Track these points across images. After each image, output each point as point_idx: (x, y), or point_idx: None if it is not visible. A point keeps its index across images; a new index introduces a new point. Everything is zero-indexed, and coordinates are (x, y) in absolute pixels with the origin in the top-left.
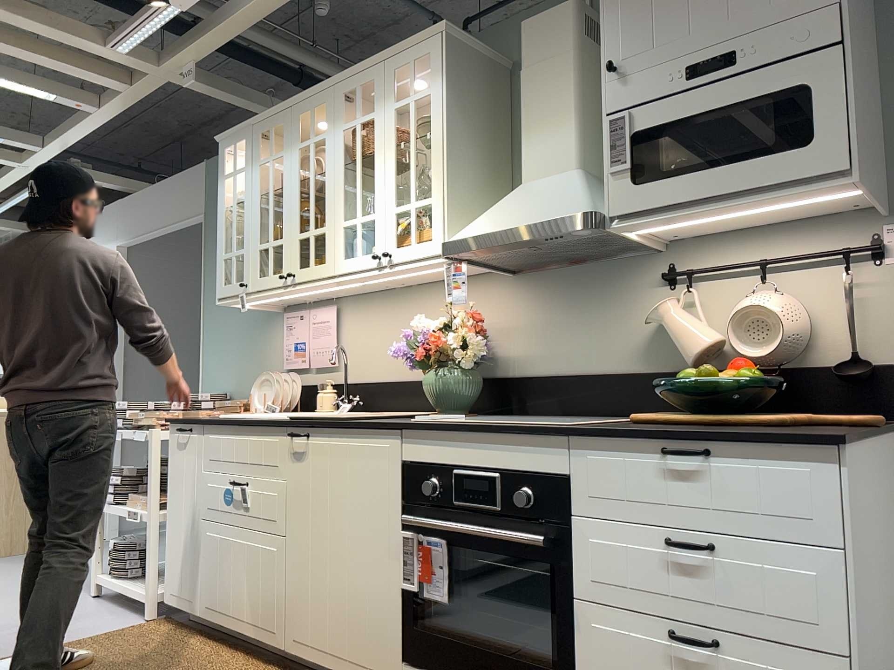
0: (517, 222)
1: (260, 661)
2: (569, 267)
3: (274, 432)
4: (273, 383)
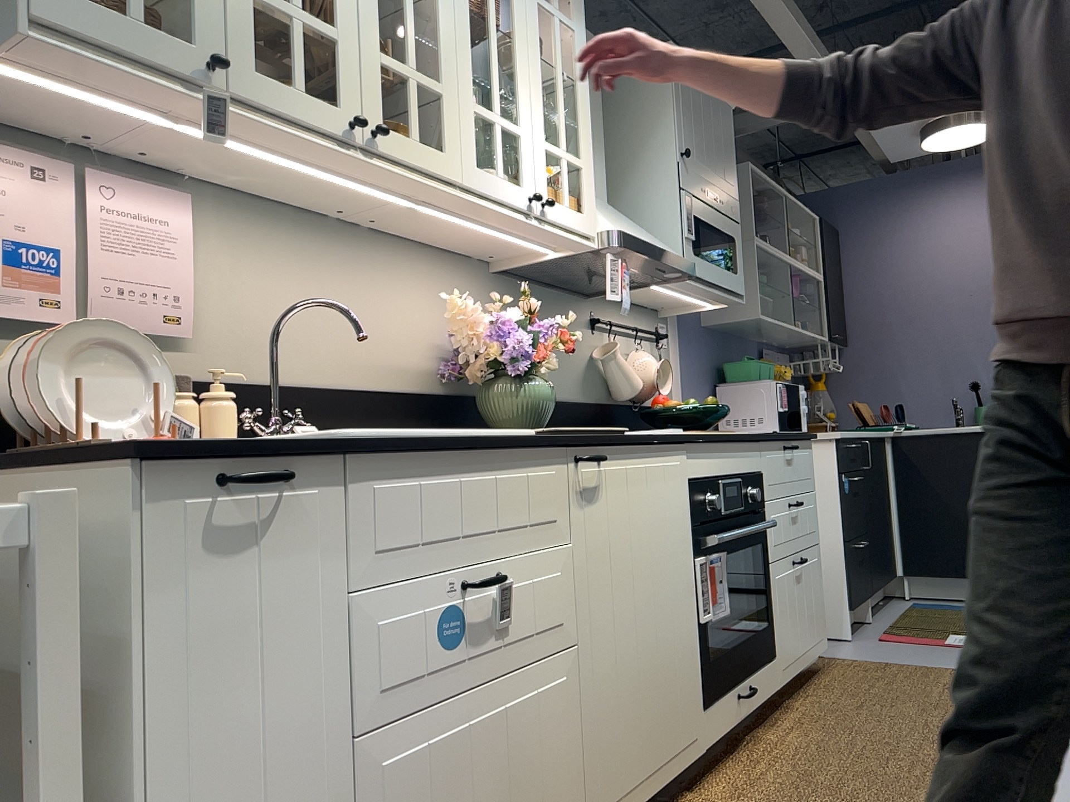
0: (657, 245)
1: None
2: (538, 285)
3: (547, 458)
4: (105, 358)
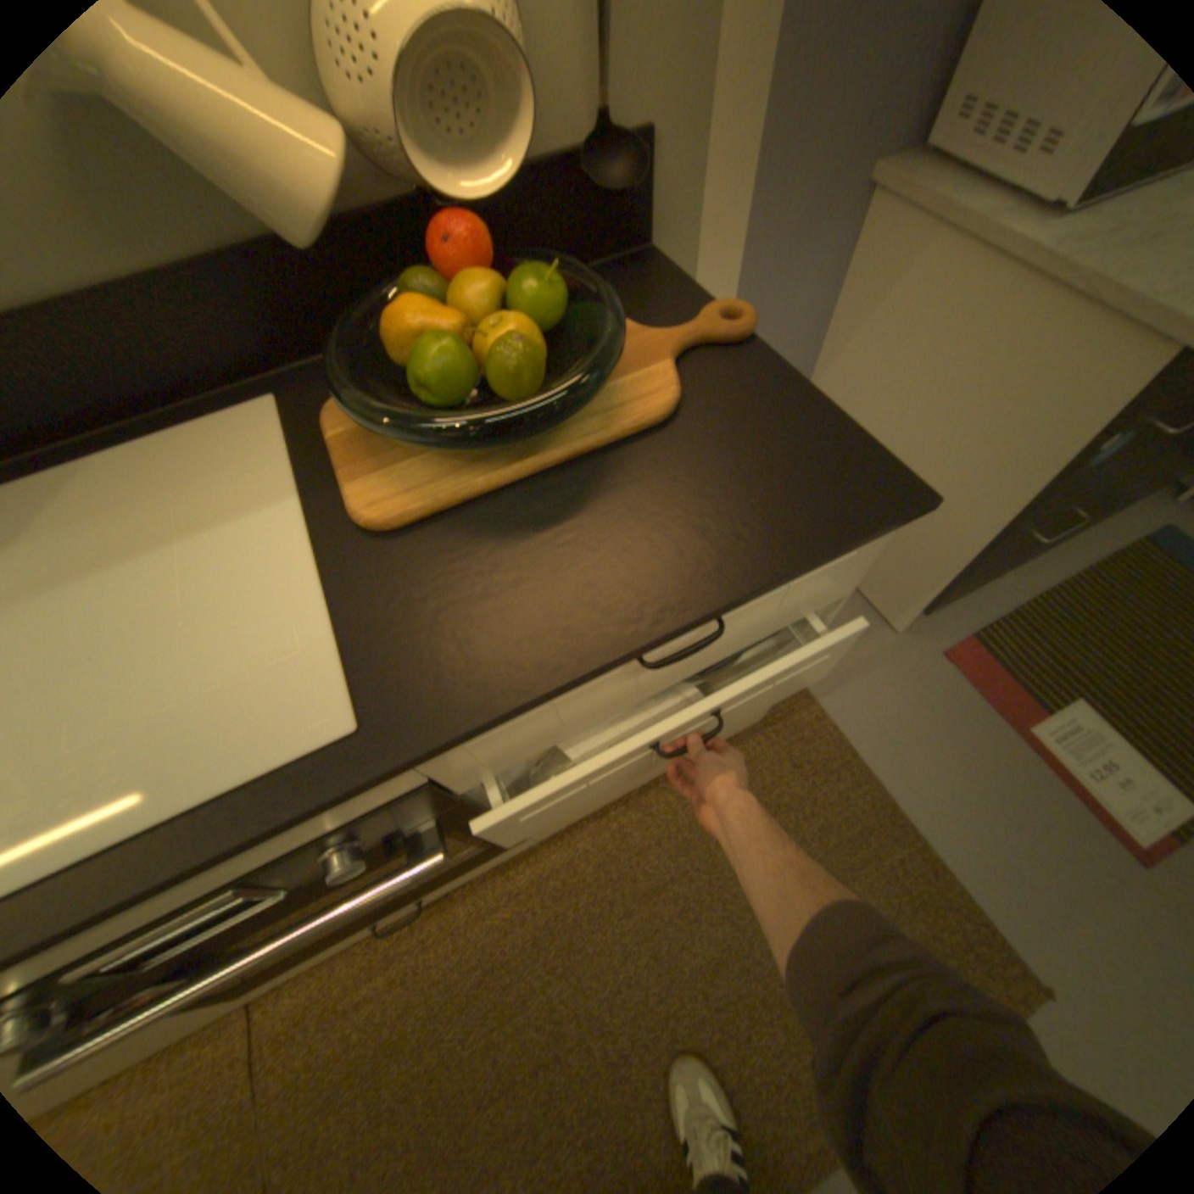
0: None
1: None
2: None
3: None
4: None
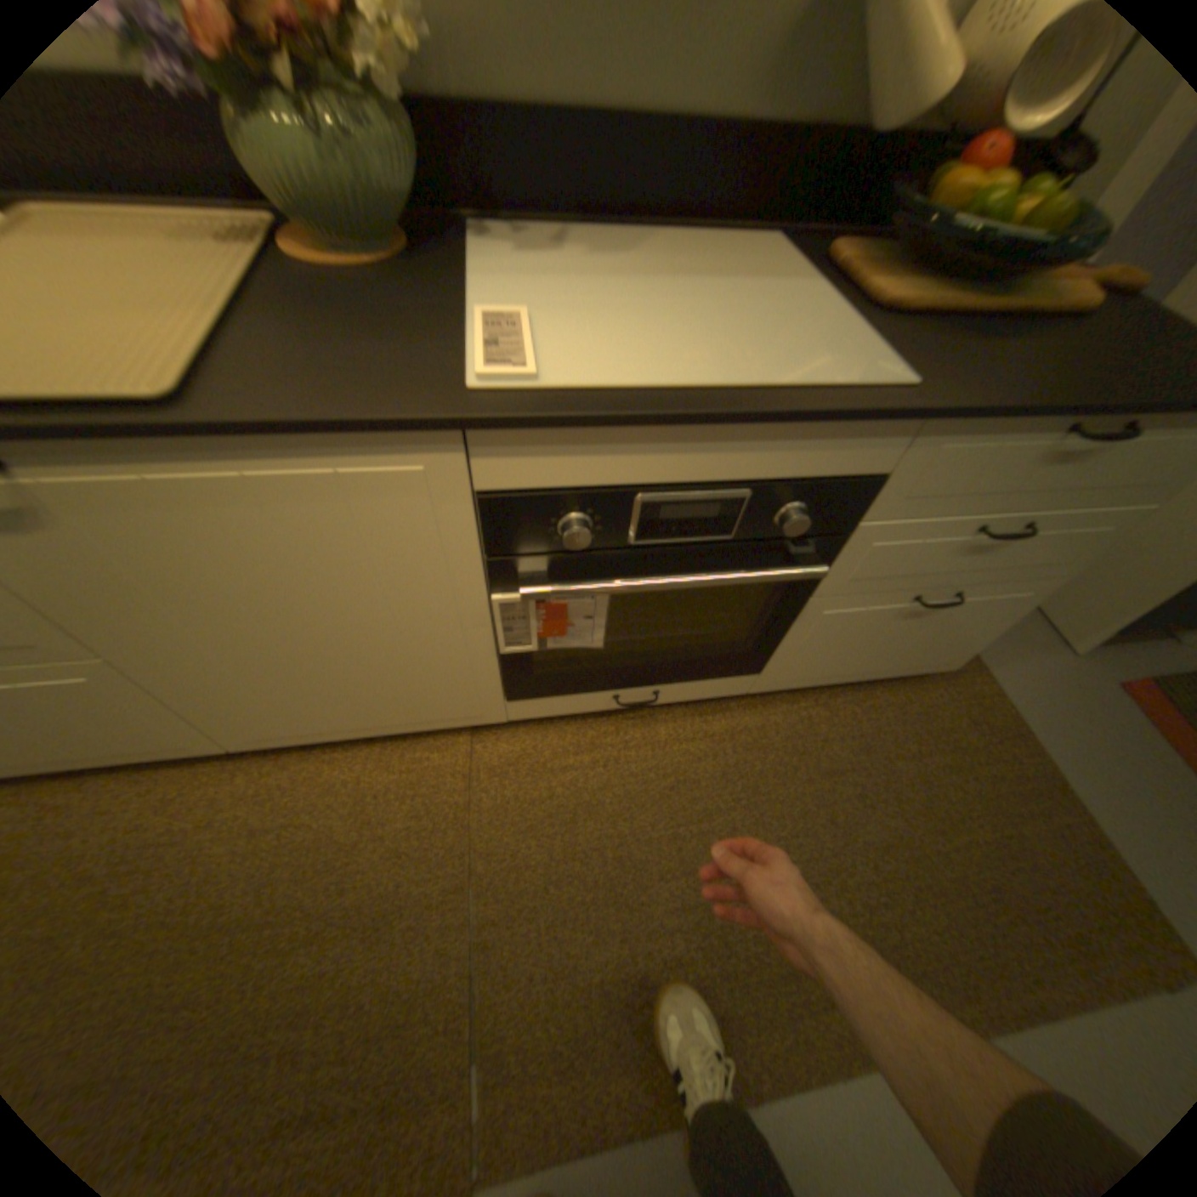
0: None
1: (169, 765)
2: None
3: None
4: None
